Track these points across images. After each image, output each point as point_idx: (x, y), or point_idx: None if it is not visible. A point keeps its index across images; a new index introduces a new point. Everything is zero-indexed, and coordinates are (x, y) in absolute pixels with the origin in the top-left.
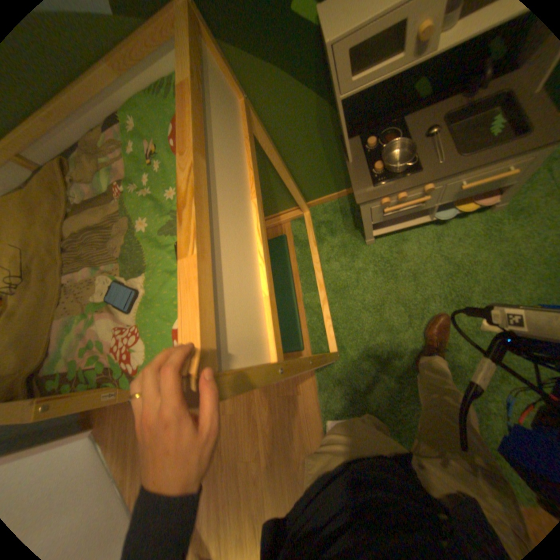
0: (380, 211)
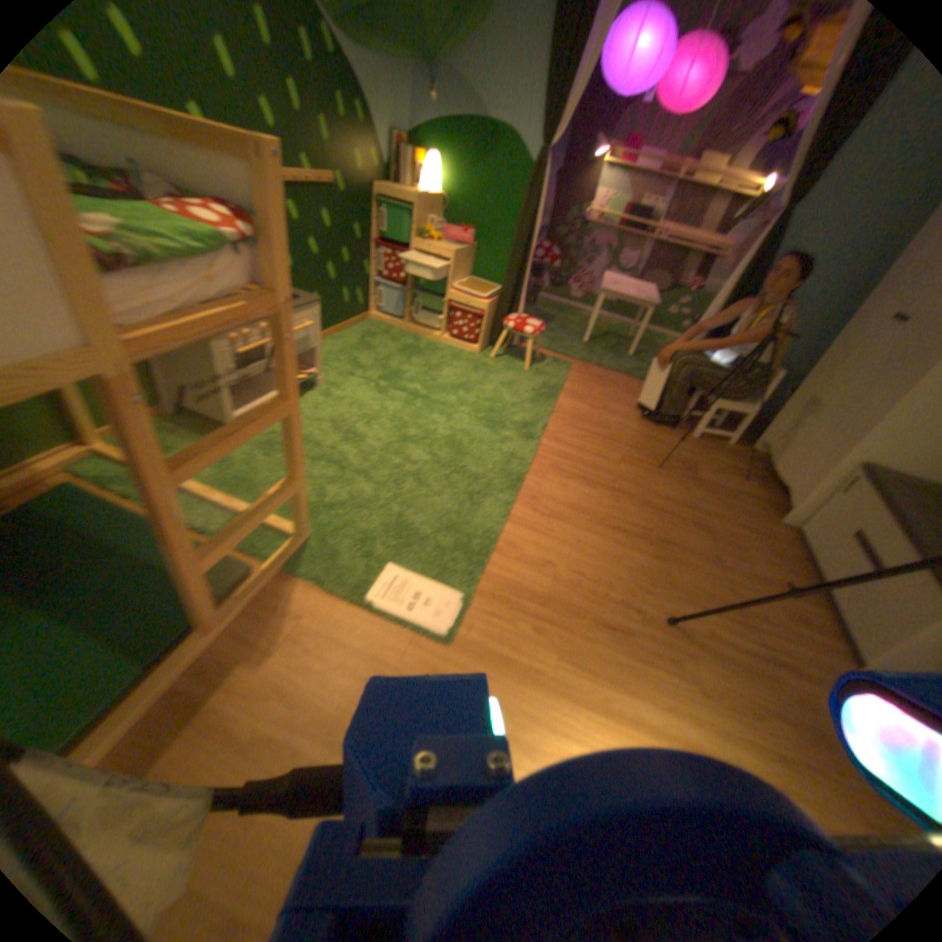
0: (228, 358)
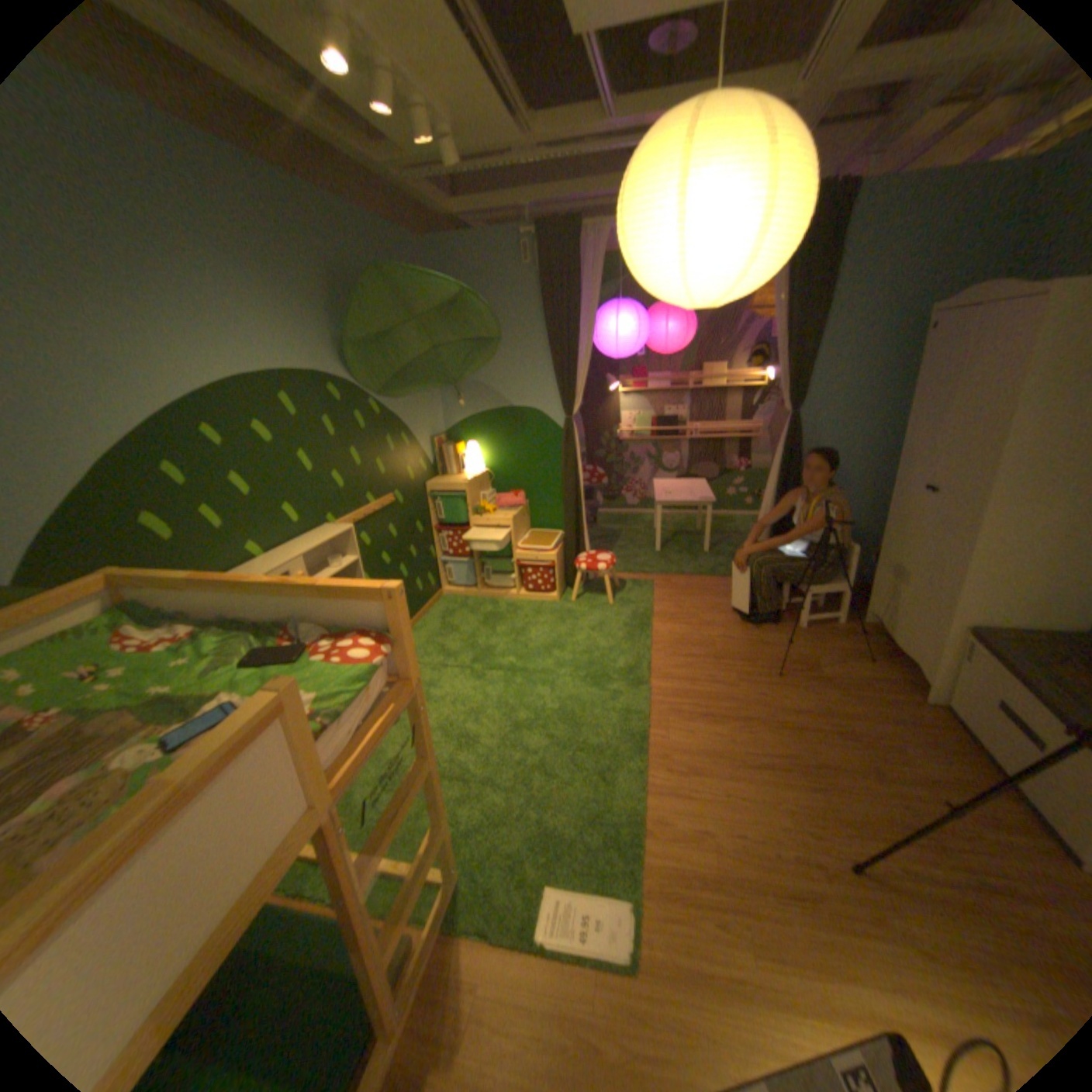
0: None
